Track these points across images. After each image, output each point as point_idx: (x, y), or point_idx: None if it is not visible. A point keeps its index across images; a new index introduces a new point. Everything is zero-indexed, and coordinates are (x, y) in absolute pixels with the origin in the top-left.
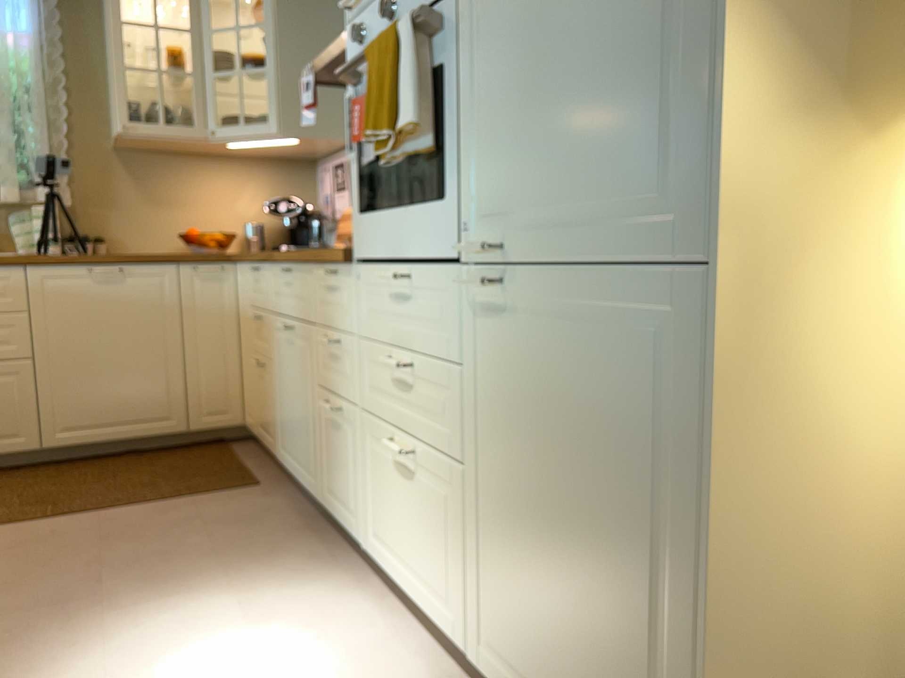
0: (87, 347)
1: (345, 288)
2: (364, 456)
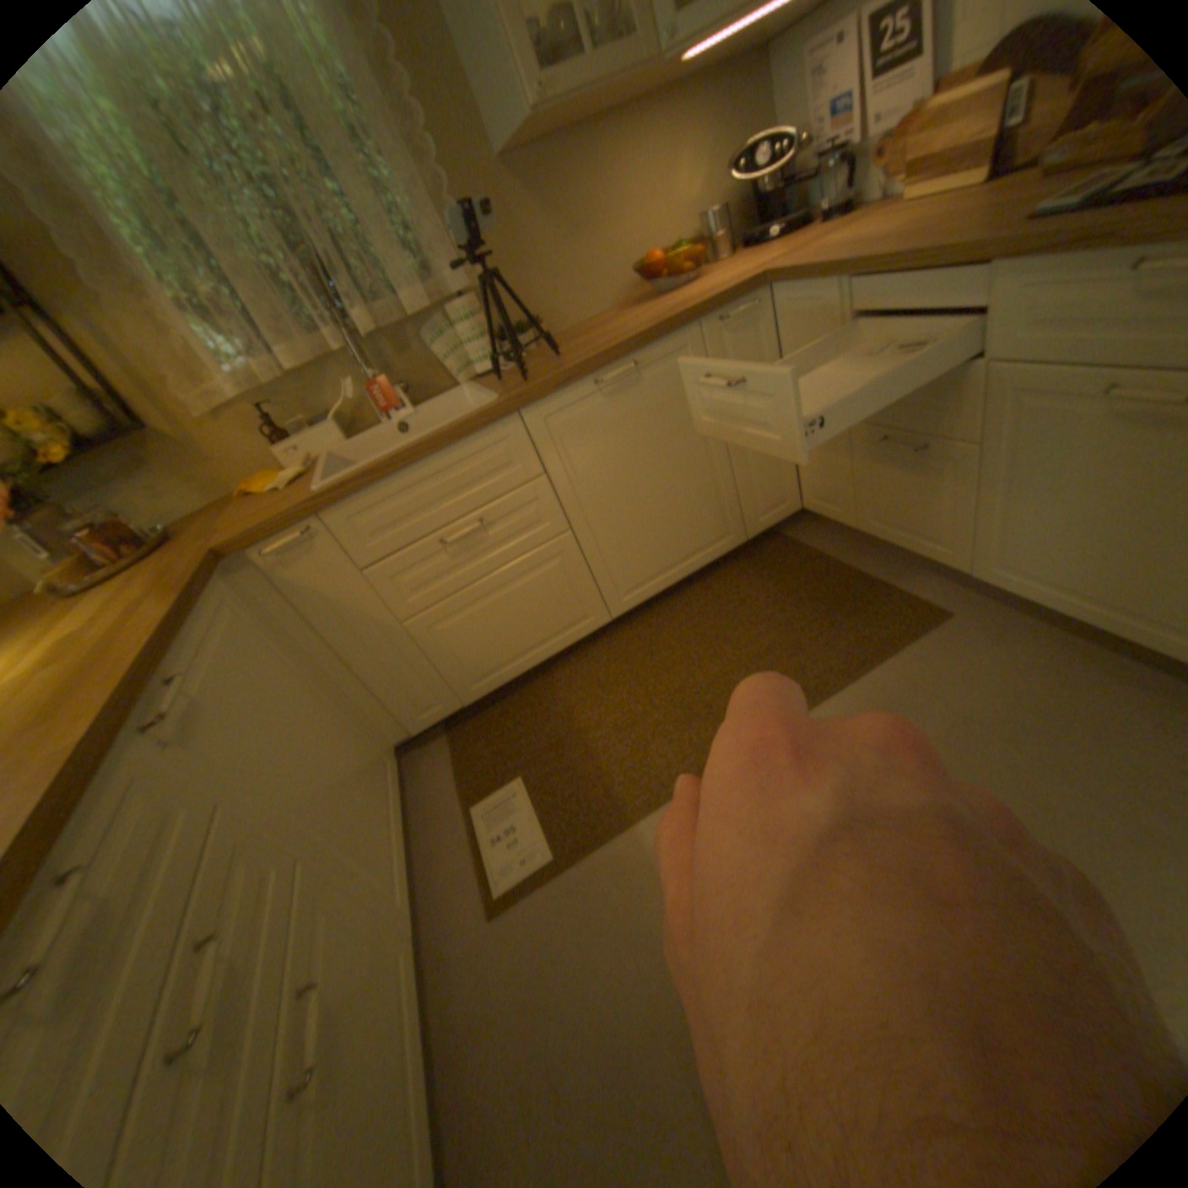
0: (623, 487)
1: None
2: None
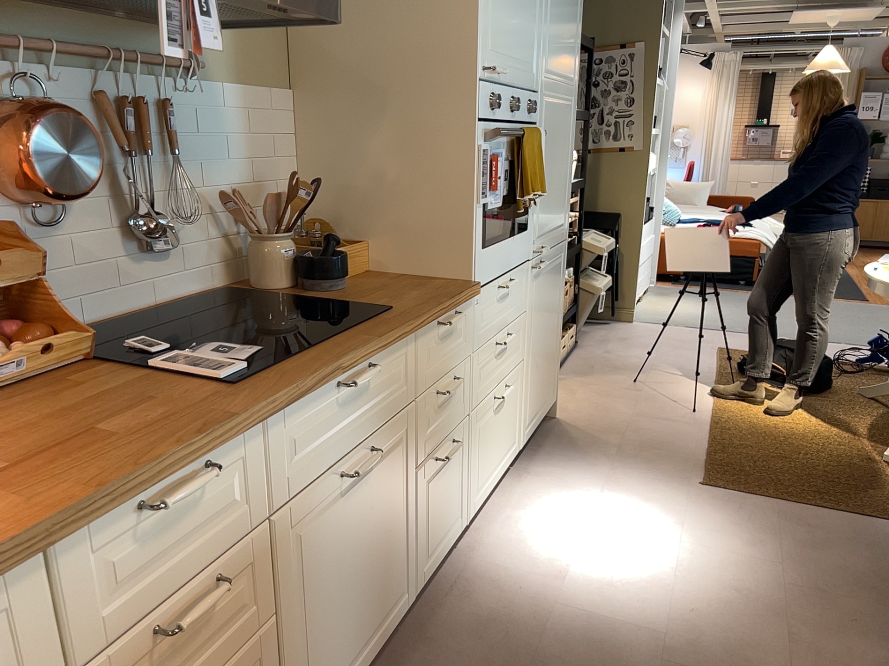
0: None
1: (460, 323)
2: (470, 447)
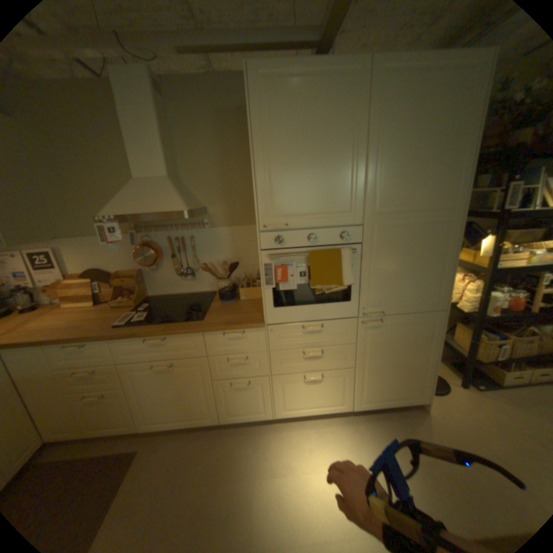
0: None
1: (251, 336)
2: (273, 389)
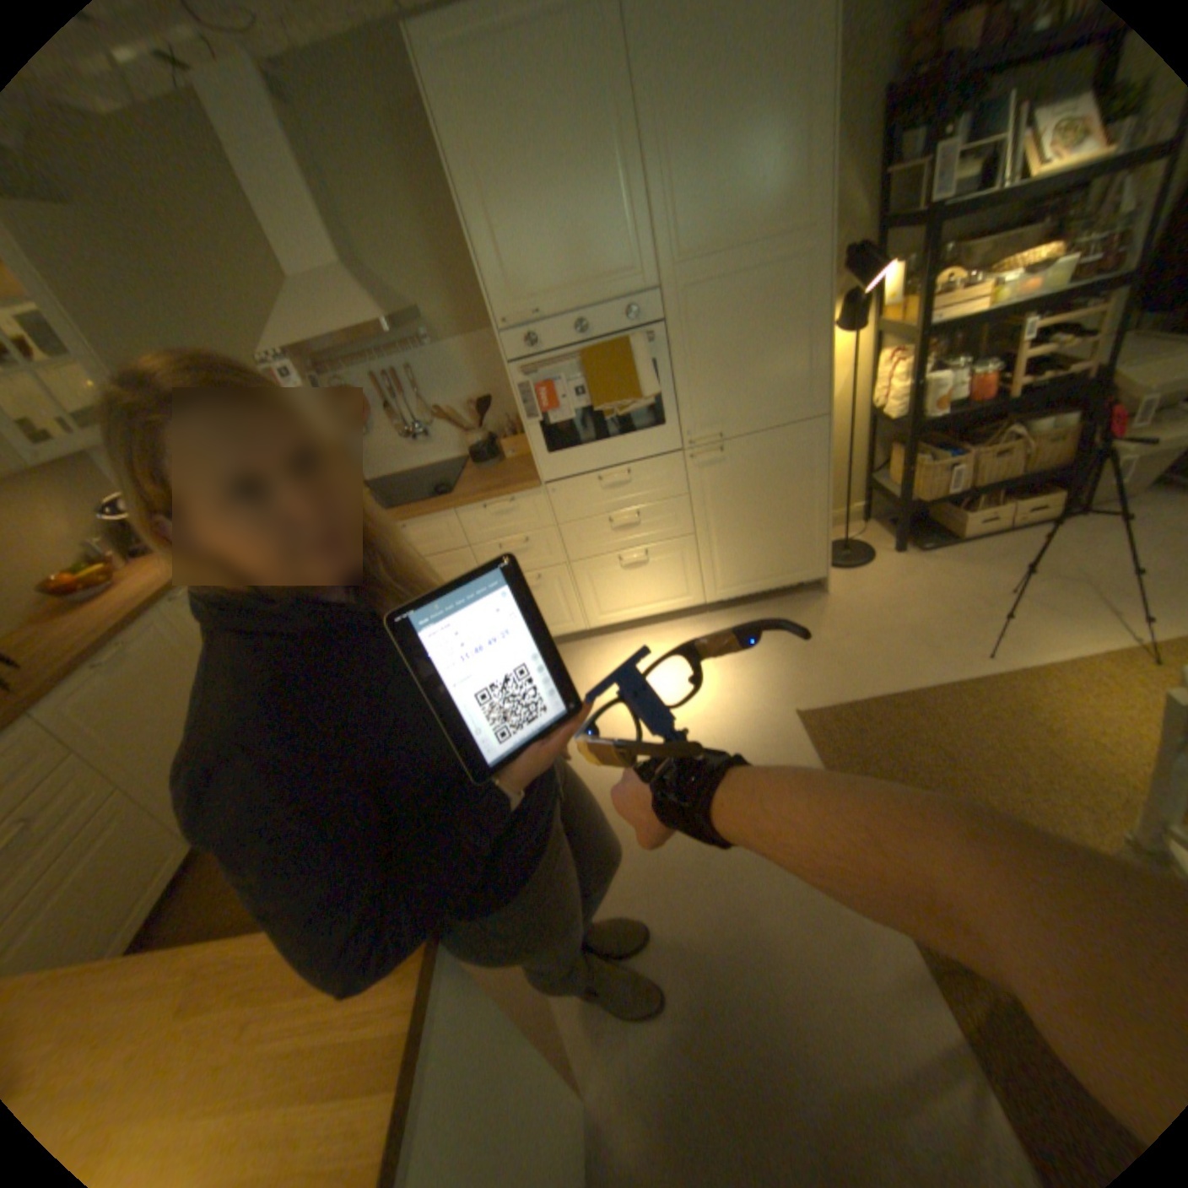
0: (150, 736)
1: (525, 506)
2: (576, 584)
